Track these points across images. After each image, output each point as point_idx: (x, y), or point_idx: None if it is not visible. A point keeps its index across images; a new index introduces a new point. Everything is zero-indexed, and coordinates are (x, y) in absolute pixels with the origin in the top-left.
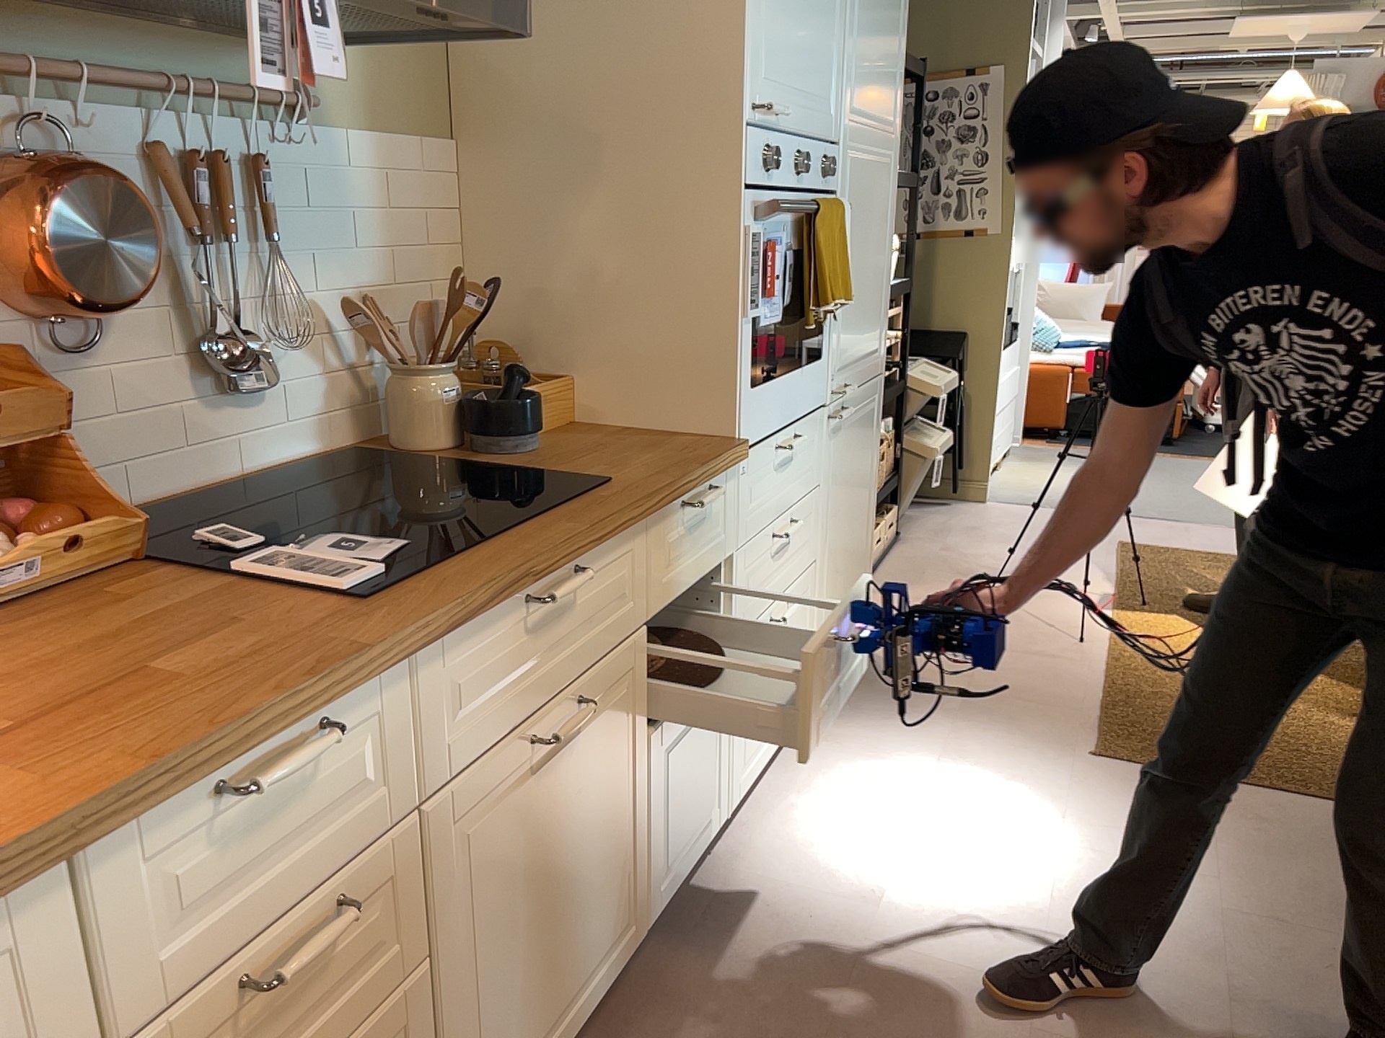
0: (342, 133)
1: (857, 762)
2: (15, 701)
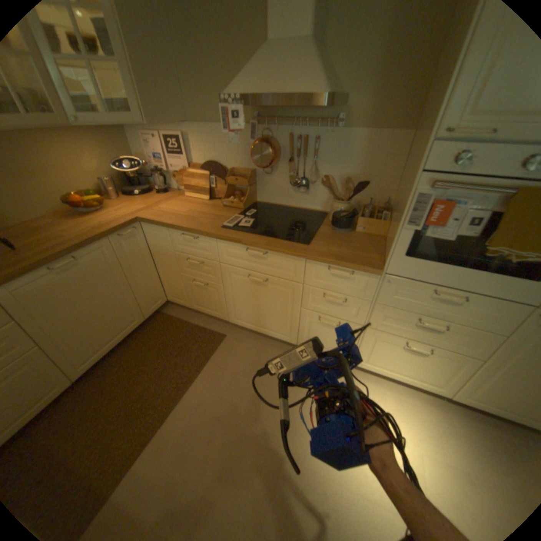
0: (352, 127)
1: (430, 425)
2: (192, 214)
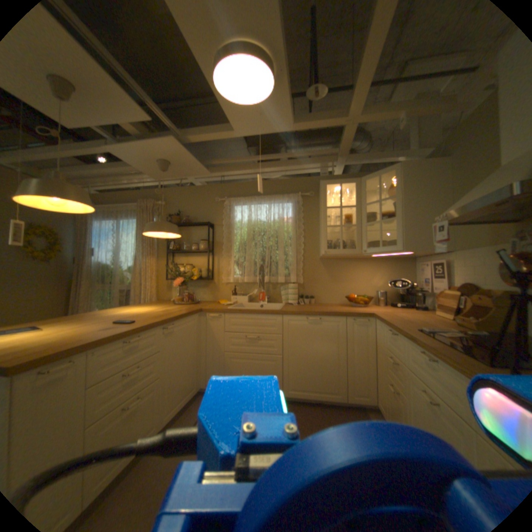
0: None
1: None
2: (414, 321)
